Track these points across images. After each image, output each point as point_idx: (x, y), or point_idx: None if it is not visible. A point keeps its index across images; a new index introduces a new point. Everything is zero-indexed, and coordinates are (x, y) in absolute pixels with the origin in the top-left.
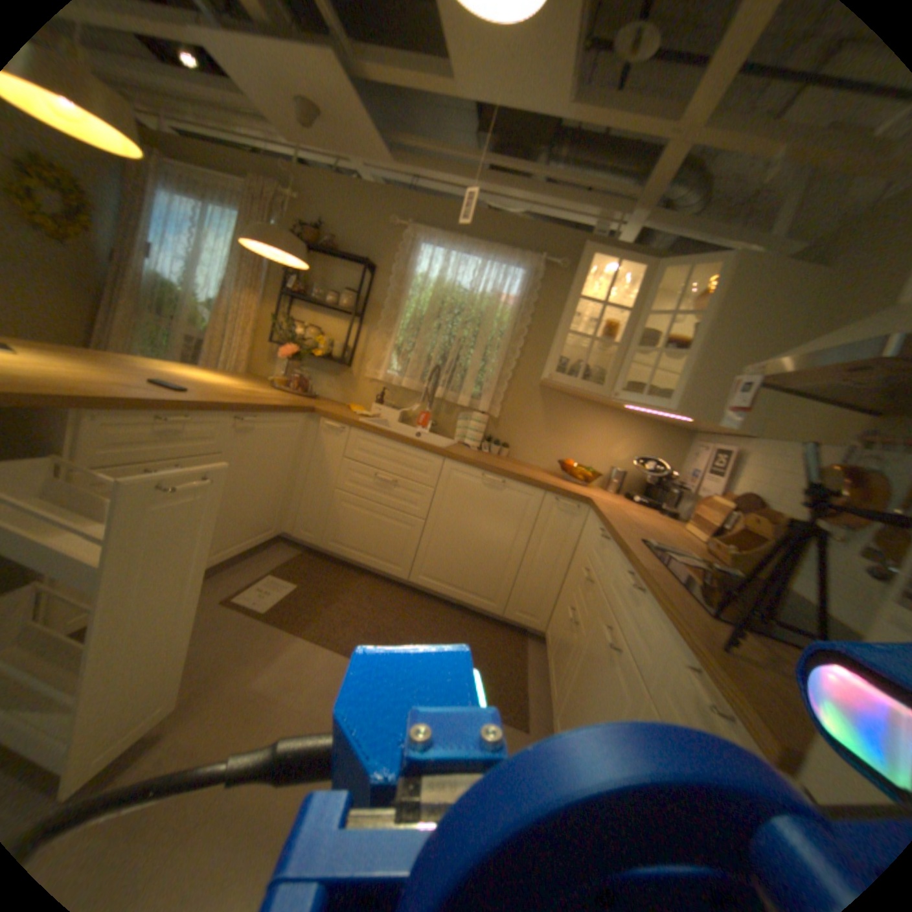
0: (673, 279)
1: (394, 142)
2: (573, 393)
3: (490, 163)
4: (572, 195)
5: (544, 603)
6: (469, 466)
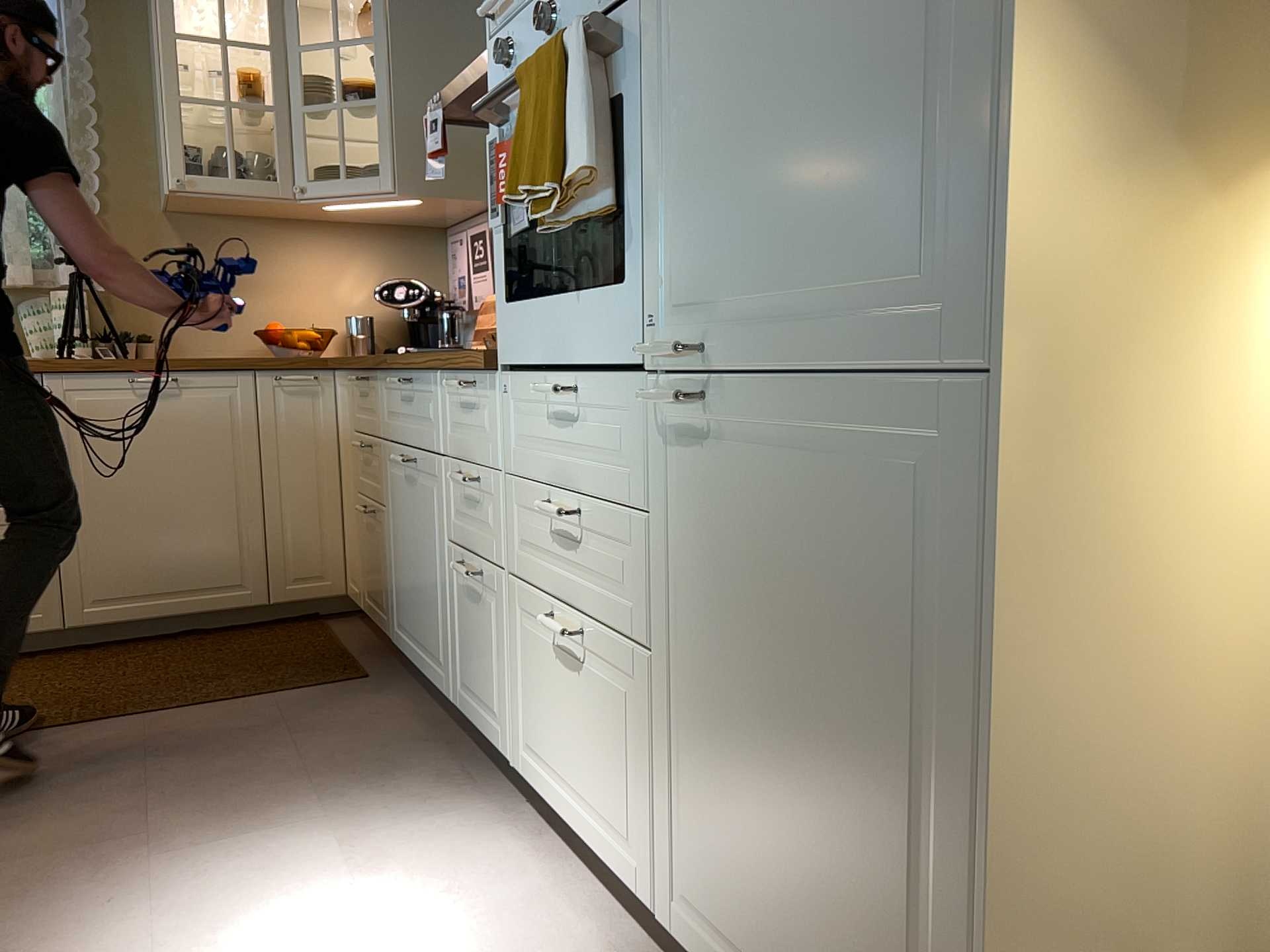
0: None
1: None
2: (233, 208)
3: None
4: None
5: (326, 547)
6: (100, 371)
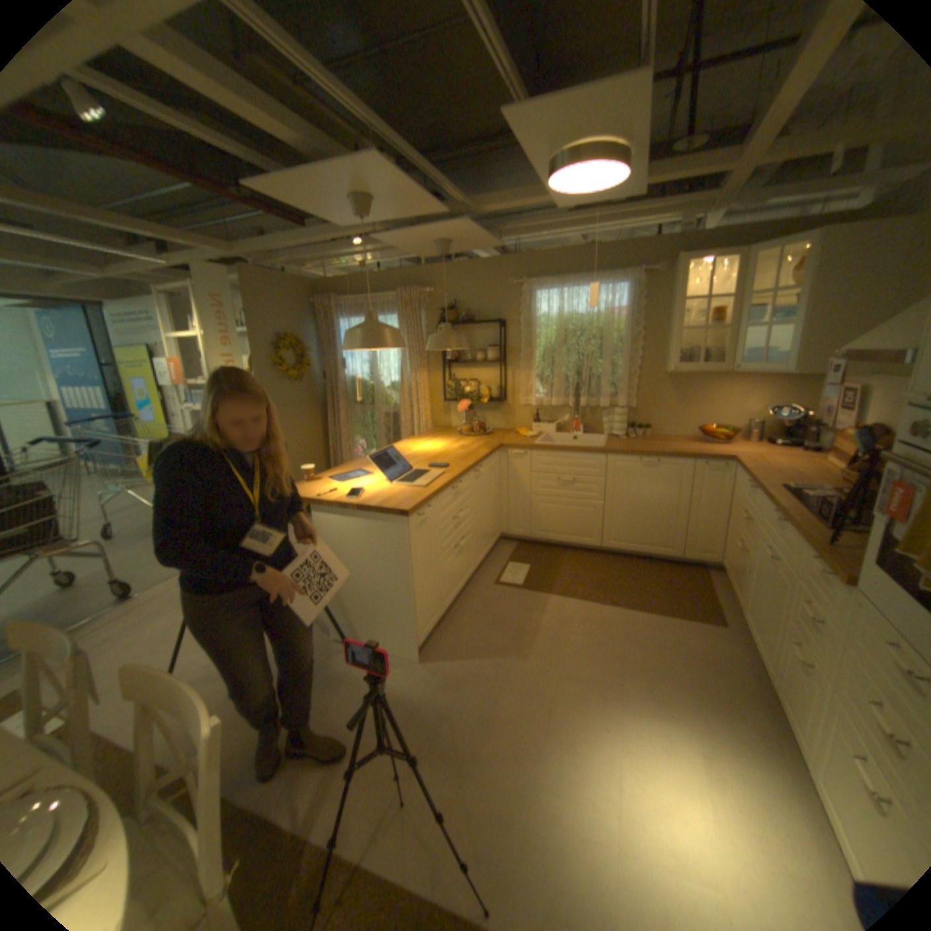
0: (767, 251)
1: (501, 230)
2: (698, 369)
3: (580, 217)
4: (654, 209)
5: (716, 541)
6: (629, 455)
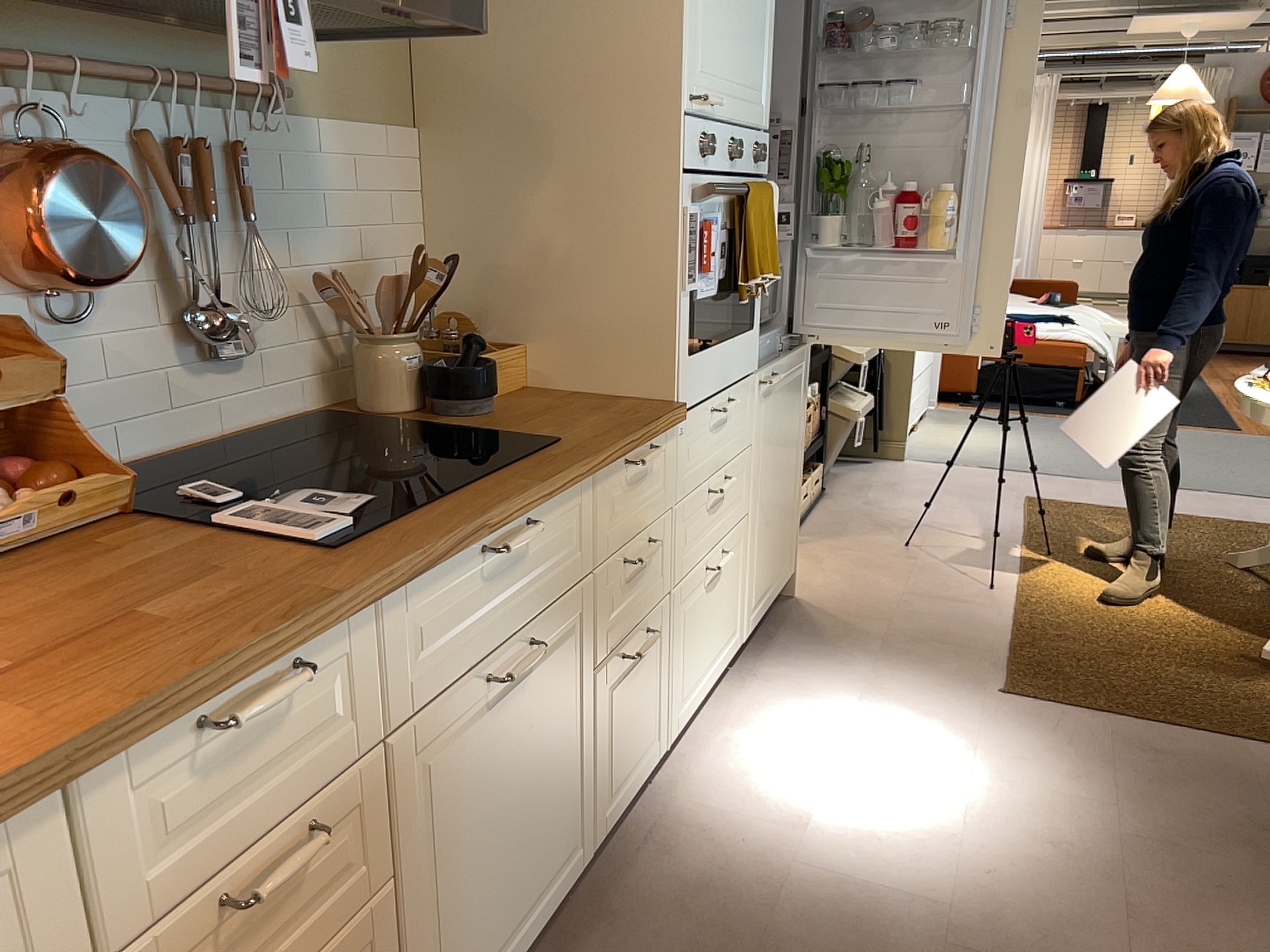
0: None
1: None
2: None
3: None
4: None
5: None
6: None
